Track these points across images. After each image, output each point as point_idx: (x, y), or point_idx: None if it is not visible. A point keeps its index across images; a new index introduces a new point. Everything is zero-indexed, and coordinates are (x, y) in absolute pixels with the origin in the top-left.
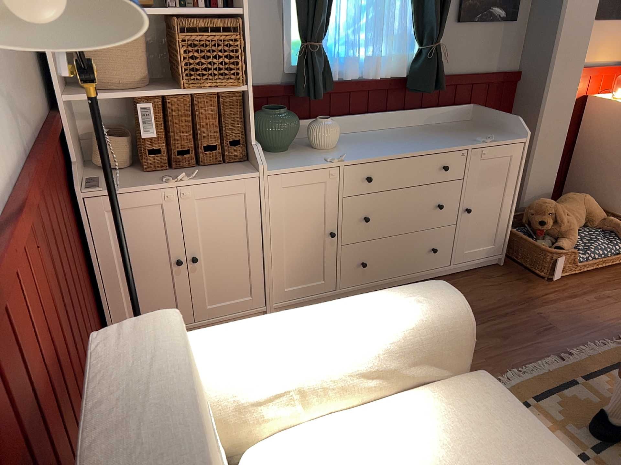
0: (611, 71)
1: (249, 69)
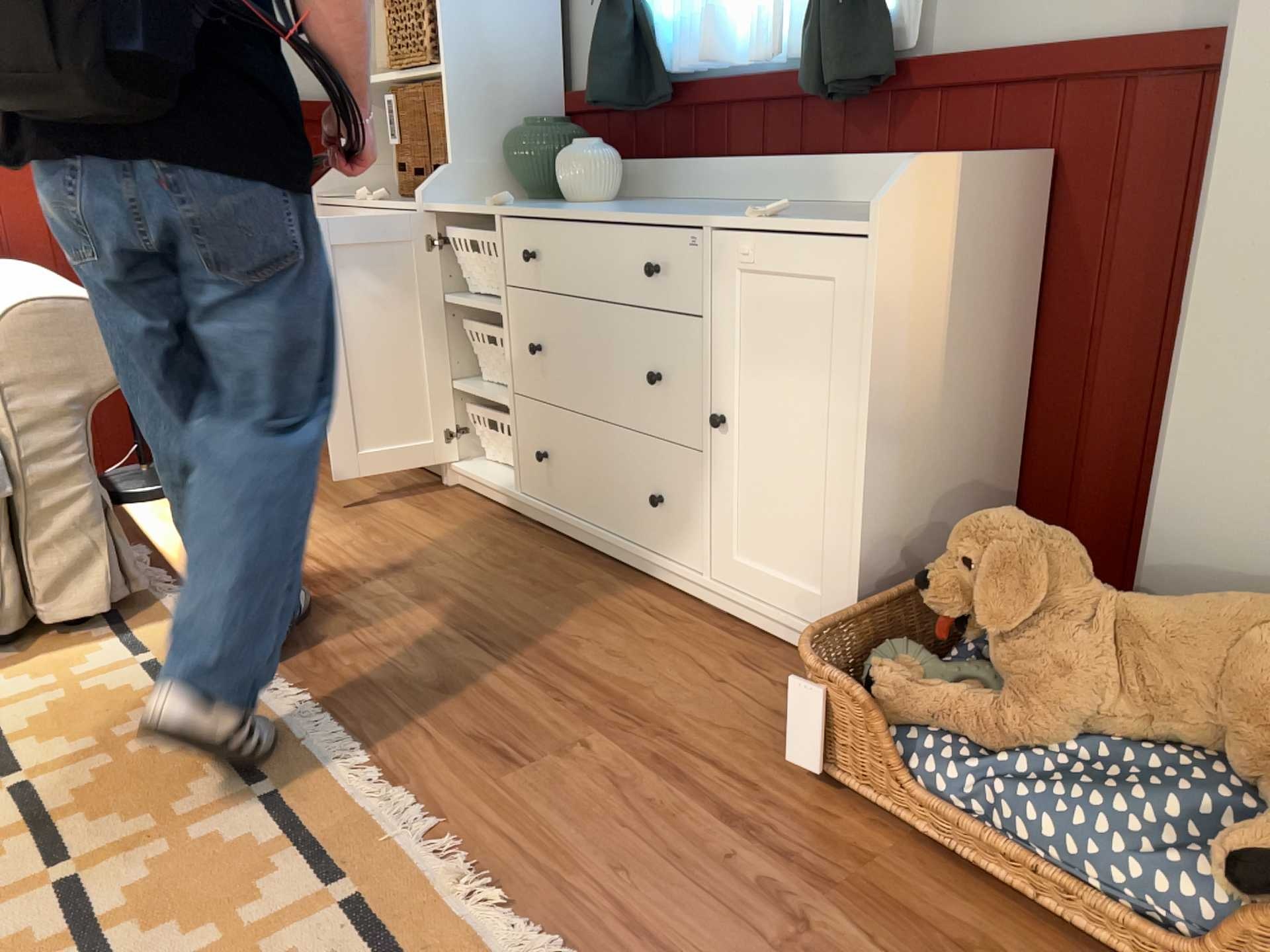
0: None
1: (443, 38)
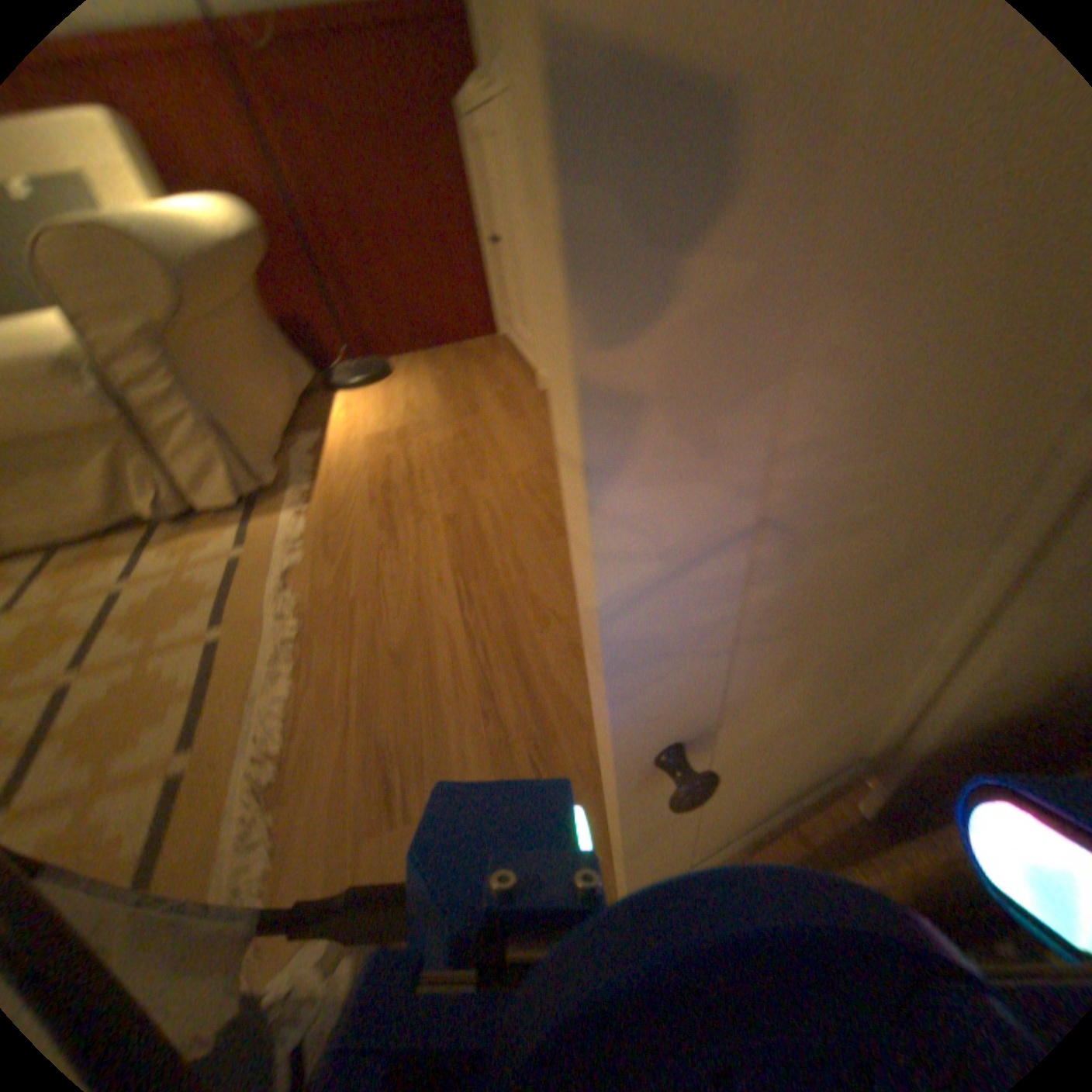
0: None
1: None
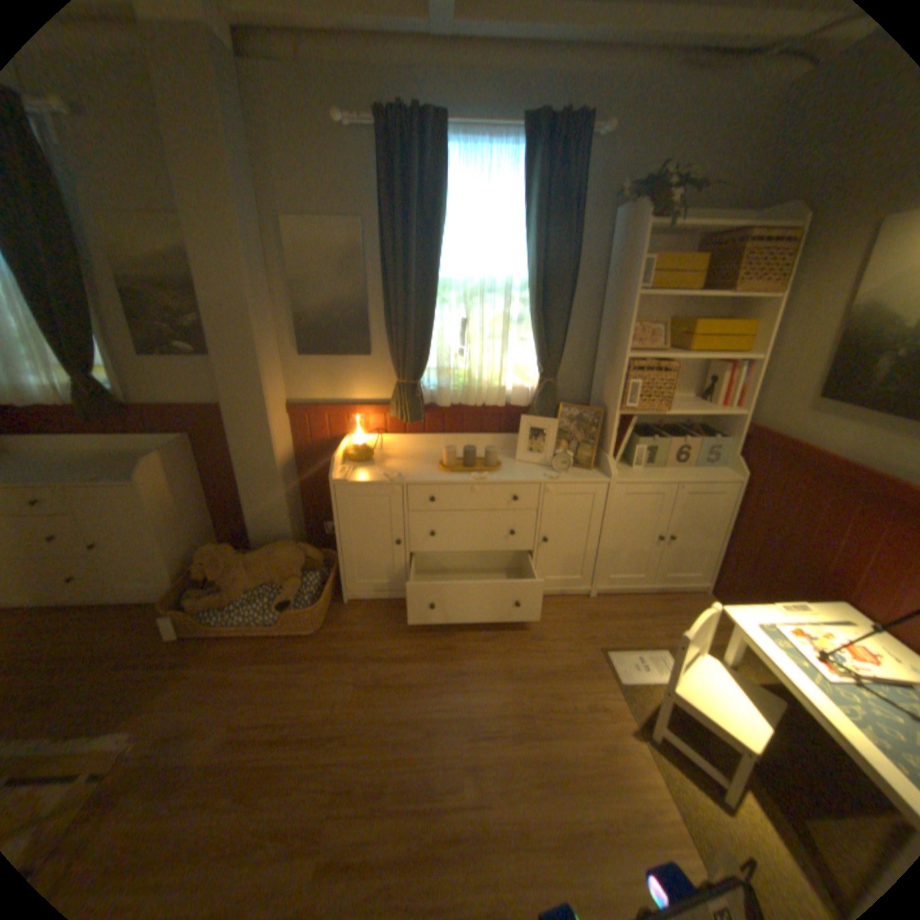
0: (369, 411)
1: None
